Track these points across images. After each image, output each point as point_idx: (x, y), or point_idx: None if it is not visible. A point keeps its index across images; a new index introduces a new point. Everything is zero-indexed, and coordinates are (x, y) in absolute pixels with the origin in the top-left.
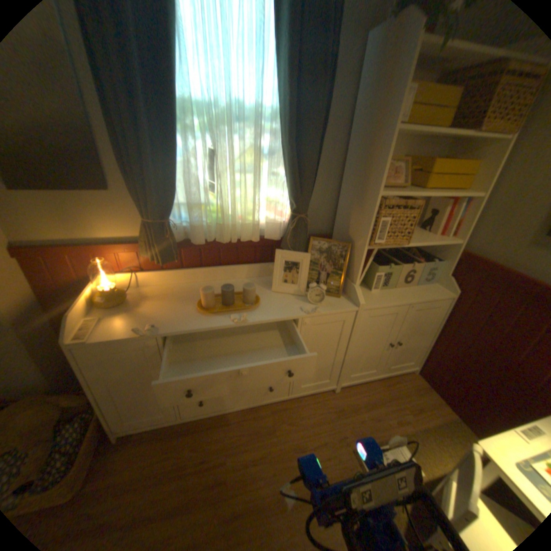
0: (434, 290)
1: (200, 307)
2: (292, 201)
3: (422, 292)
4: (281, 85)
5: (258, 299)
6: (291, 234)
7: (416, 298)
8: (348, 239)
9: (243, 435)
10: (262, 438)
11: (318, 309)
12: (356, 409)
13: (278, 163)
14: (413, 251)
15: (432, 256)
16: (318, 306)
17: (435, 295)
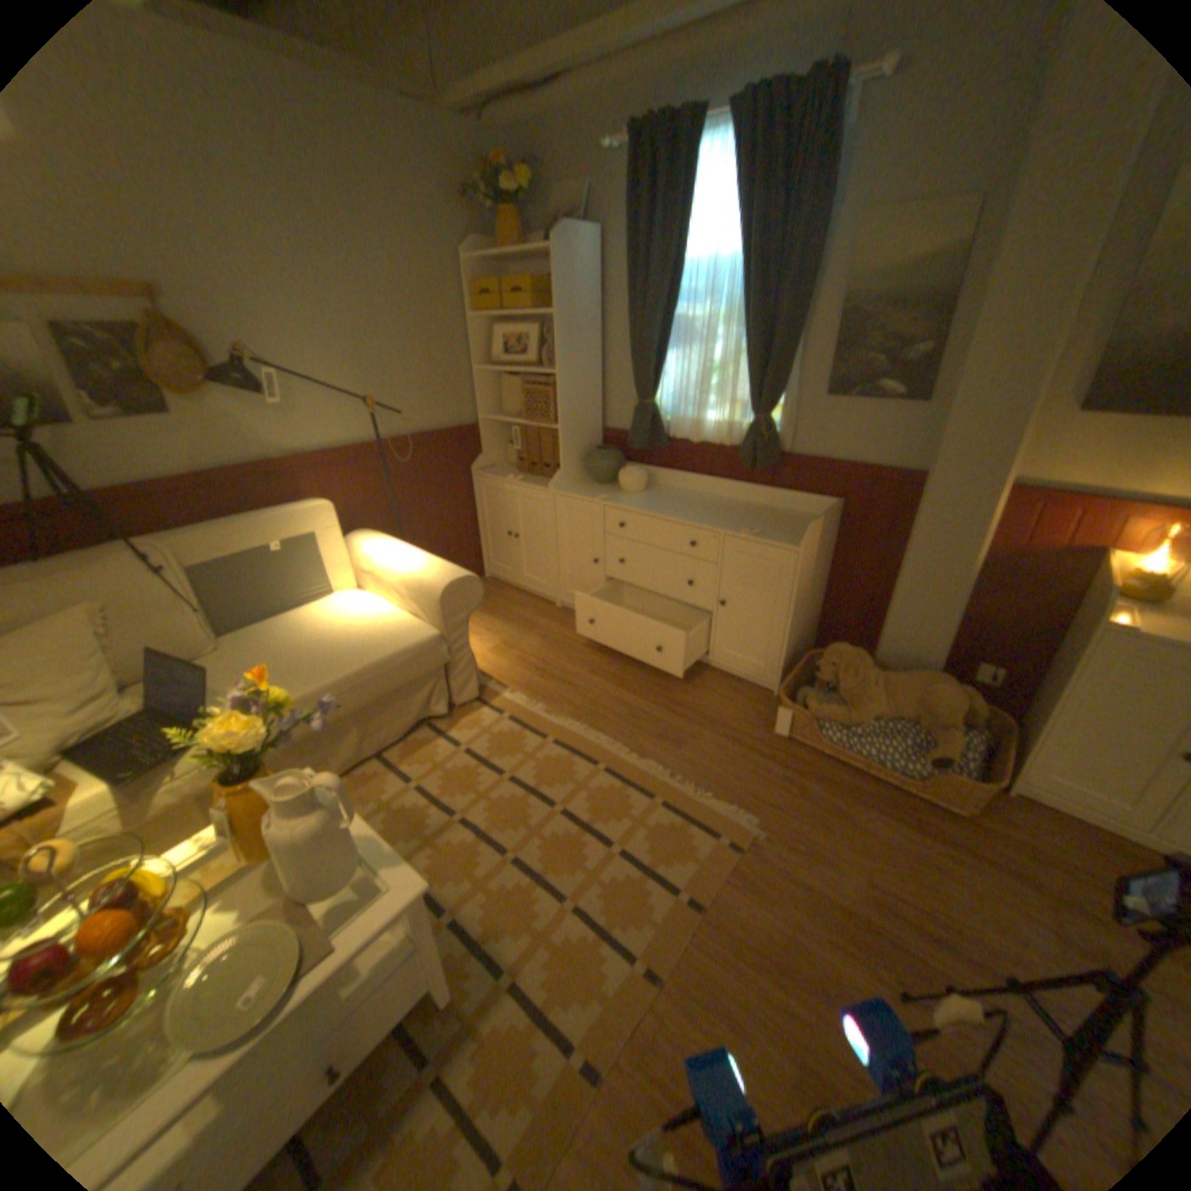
0: None
1: None
2: None
3: None
4: None
5: None
6: None
7: None
8: None
9: None
10: None
11: None
12: None
13: None
14: None
15: None
16: None
17: None
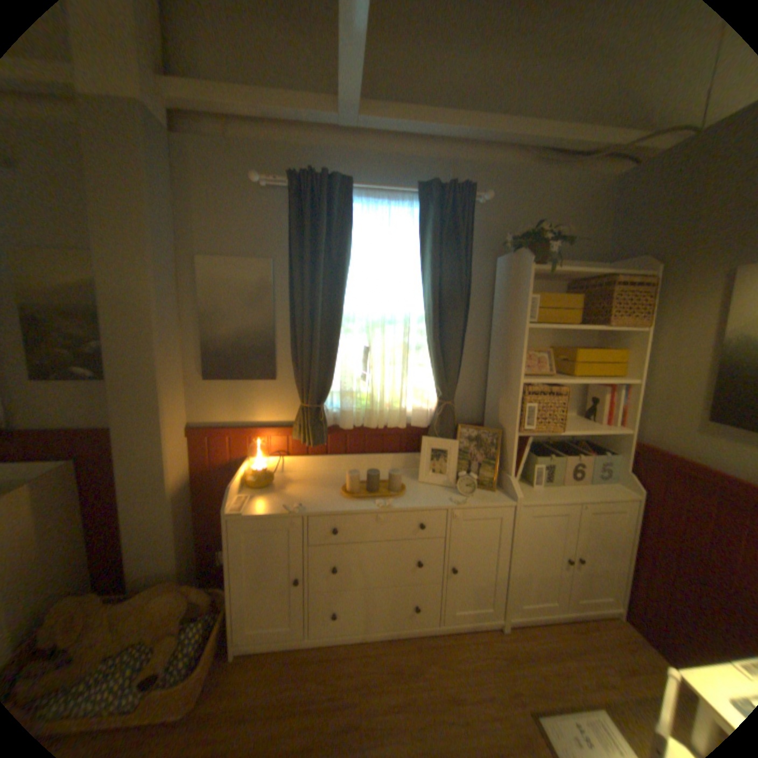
0: (614, 490)
1: (344, 493)
2: (438, 389)
3: (598, 491)
4: (425, 297)
5: (403, 488)
6: (438, 421)
7: (589, 497)
8: (499, 427)
9: (382, 673)
10: (405, 681)
11: (469, 500)
12: (534, 659)
13: (424, 356)
14: (583, 444)
15: (606, 450)
16: (469, 498)
17: (614, 495)
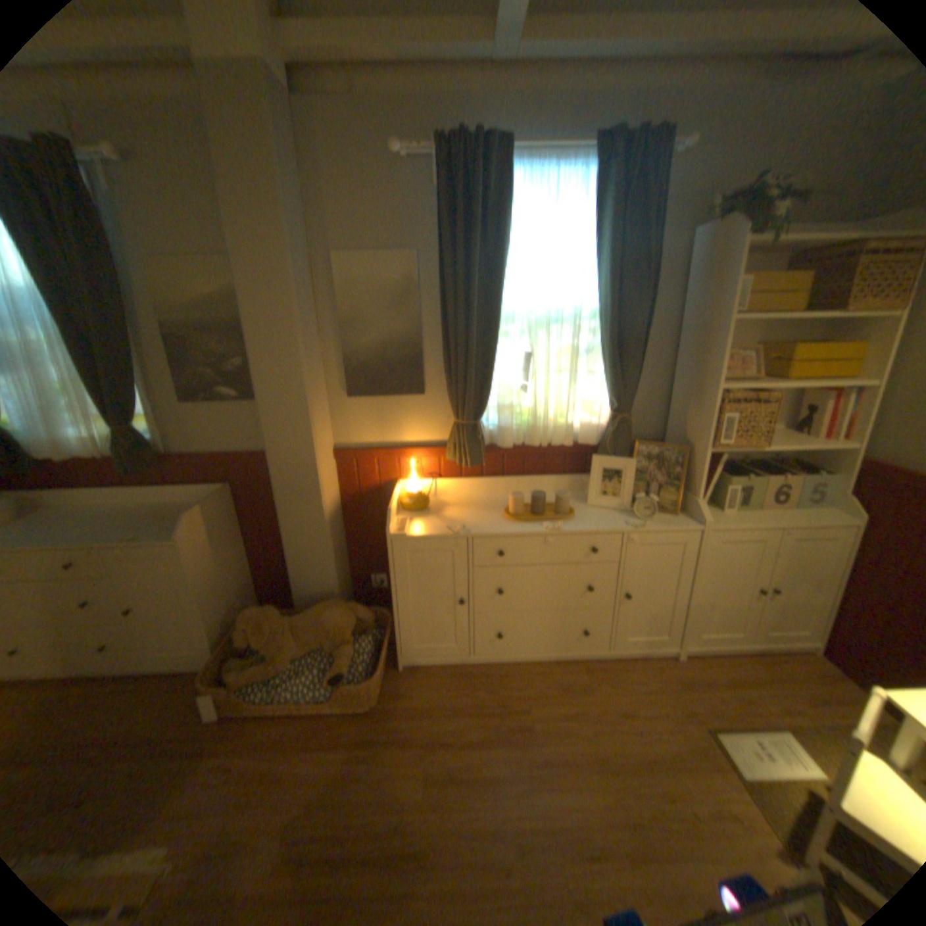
0: (826, 515)
1: (506, 516)
2: (610, 401)
3: (805, 516)
4: (599, 288)
5: (571, 511)
6: (611, 437)
7: (793, 522)
8: (685, 443)
9: (550, 689)
10: (575, 696)
11: (648, 523)
12: (712, 686)
13: (595, 361)
14: (789, 463)
15: (820, 470)
16: (648, 522)
17: (825, 520)
